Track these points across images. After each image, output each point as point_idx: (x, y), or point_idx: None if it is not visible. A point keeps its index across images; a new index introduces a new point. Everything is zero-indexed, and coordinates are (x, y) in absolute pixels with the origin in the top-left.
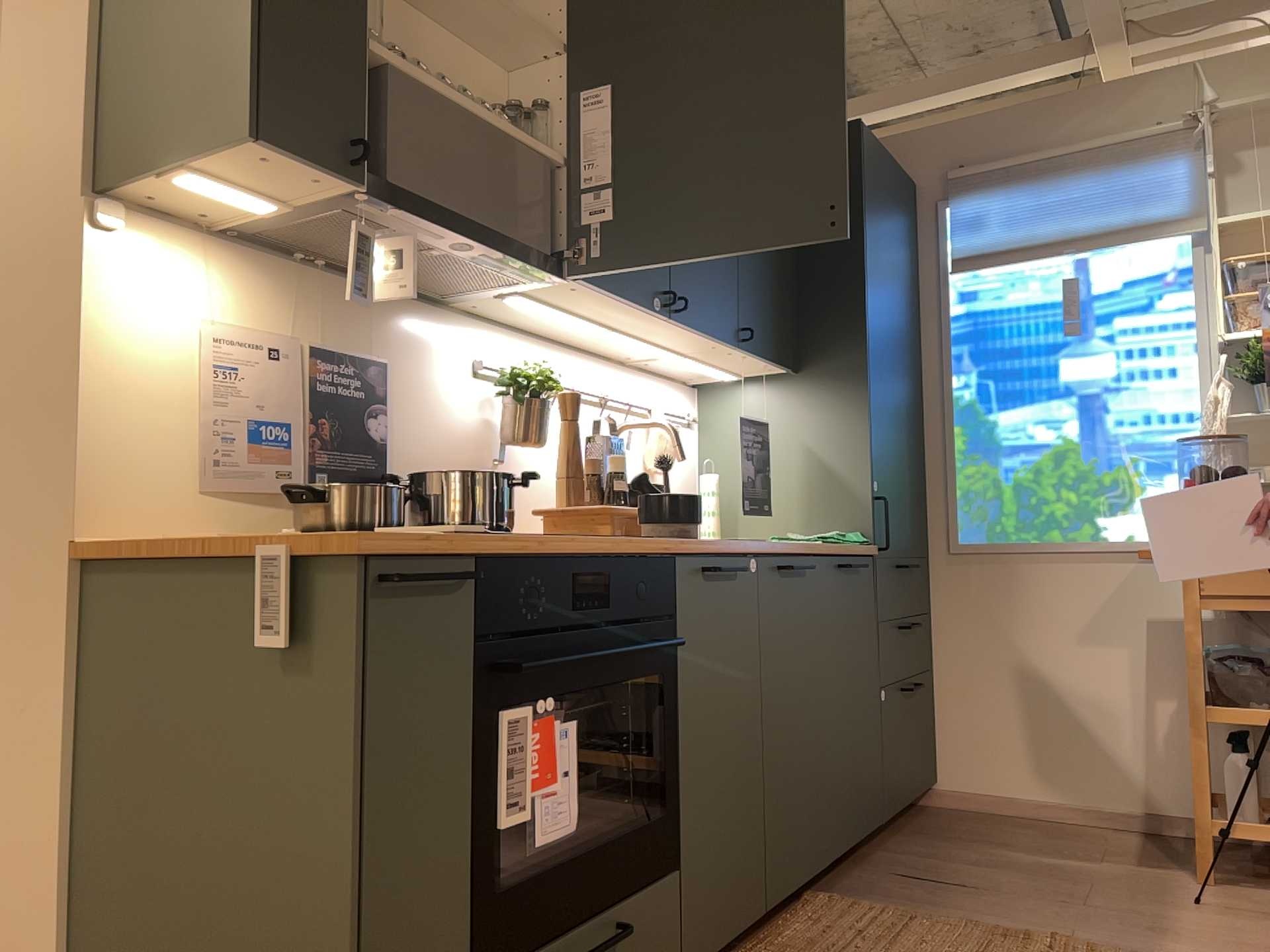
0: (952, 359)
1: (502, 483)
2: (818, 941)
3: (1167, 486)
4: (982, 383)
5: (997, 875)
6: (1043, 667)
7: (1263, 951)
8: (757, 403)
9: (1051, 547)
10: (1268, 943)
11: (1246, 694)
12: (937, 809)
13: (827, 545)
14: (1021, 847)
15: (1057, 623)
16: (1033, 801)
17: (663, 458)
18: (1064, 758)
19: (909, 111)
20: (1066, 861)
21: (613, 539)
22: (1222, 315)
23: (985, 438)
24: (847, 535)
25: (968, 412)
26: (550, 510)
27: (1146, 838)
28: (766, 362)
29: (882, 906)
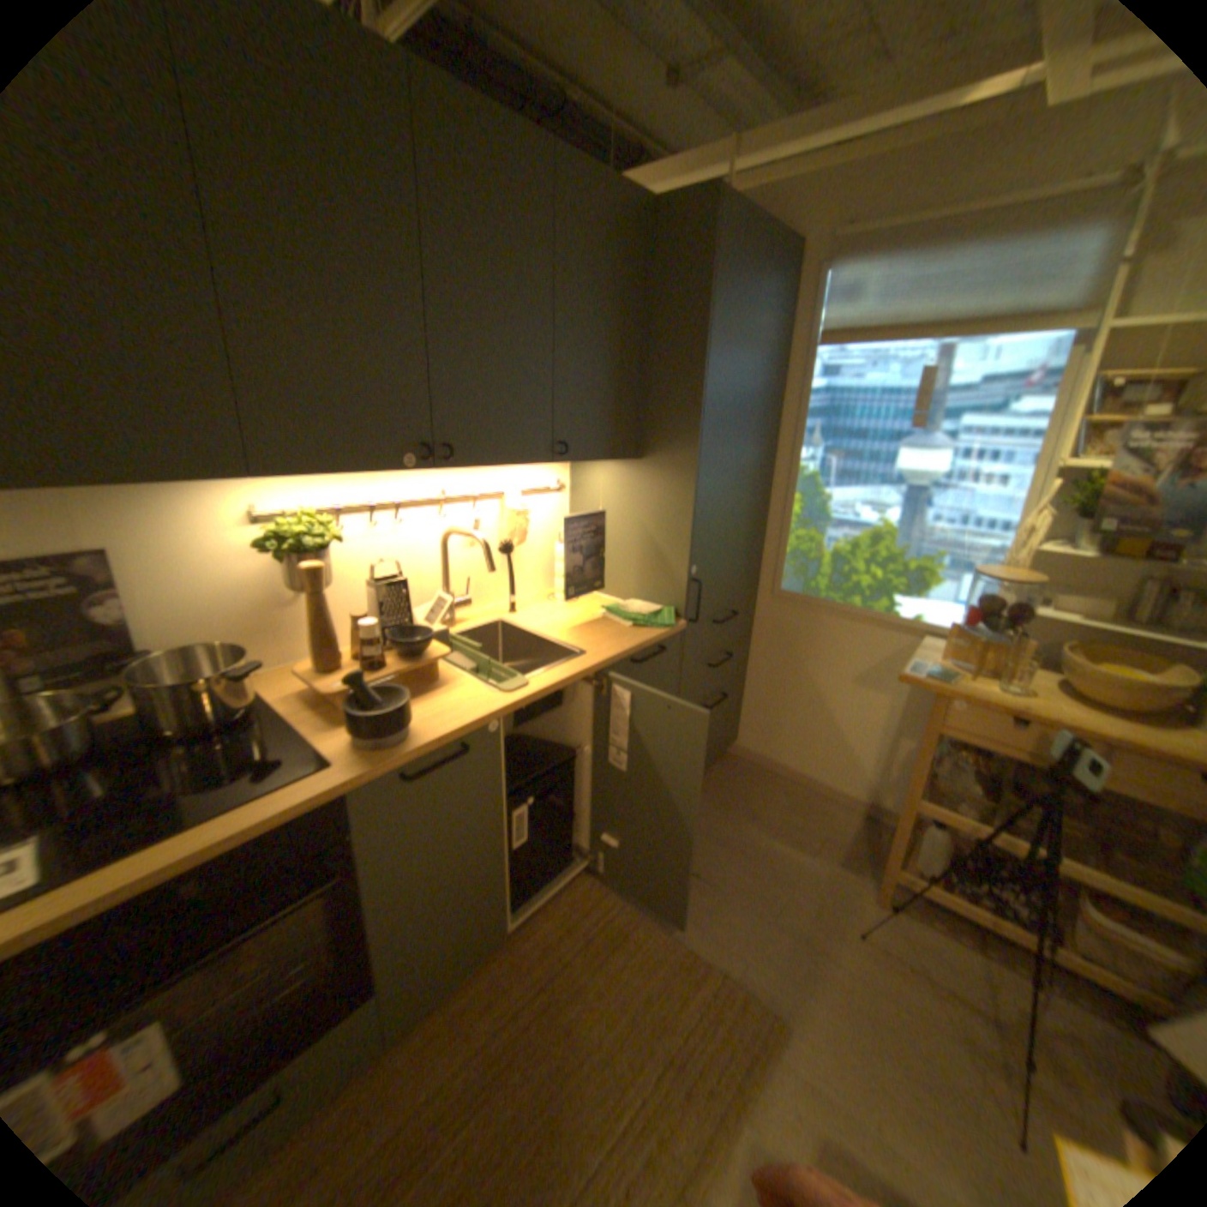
0: (803, 432)
1: (213, 683)
2: (551, 950)
3: (964, 584)
4: (825, 459)
5: (729, 865)
6: (822, 693)
7: (883, 1029)
8: (609, 480)
9: (849, 610)
10: (892, 1018)
11: (958, 800)
12: (731, 758)
13: (637, 624)
14: (765, 825)
15: (840, 666)
16: (795, 772)
17: (506, 542)
18: (823, 754)
19: (817, 141)
20: (789, 852)
21: (232, 819)
22: (1081, 427)
23: (817, 509)
24: (659, 611)
25: (808, 483)
26: (300, 678)
27: (863, 825)
28: (598, 461)
29: (623, 903)
